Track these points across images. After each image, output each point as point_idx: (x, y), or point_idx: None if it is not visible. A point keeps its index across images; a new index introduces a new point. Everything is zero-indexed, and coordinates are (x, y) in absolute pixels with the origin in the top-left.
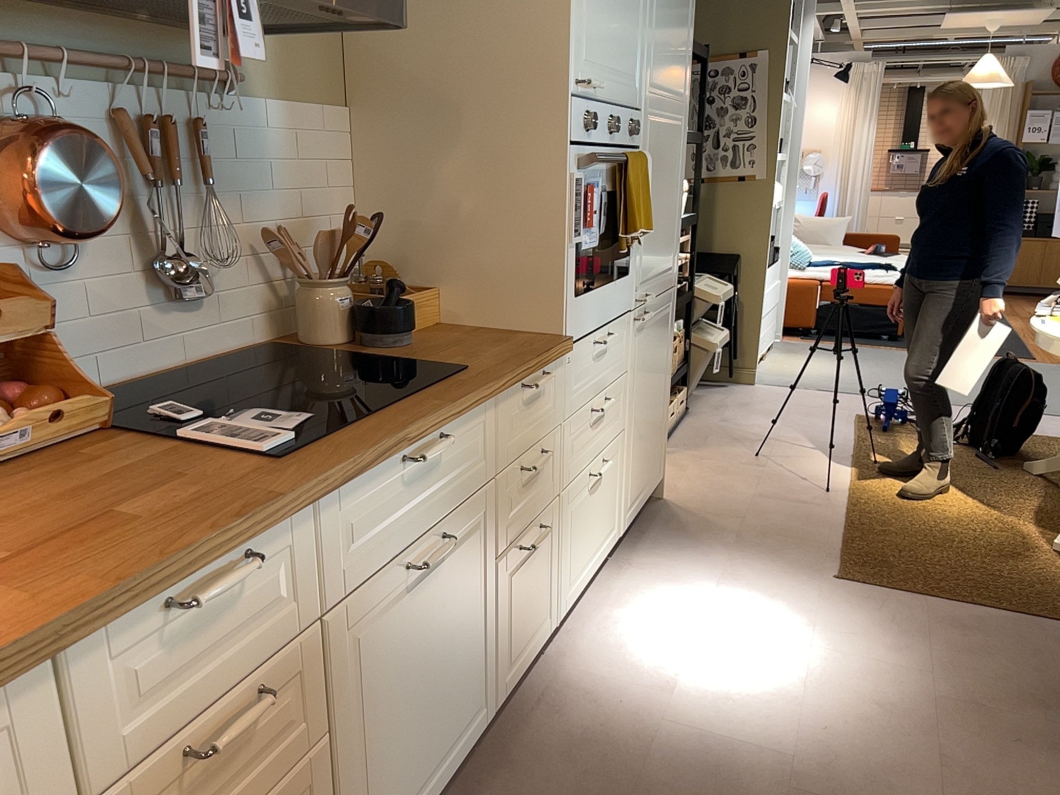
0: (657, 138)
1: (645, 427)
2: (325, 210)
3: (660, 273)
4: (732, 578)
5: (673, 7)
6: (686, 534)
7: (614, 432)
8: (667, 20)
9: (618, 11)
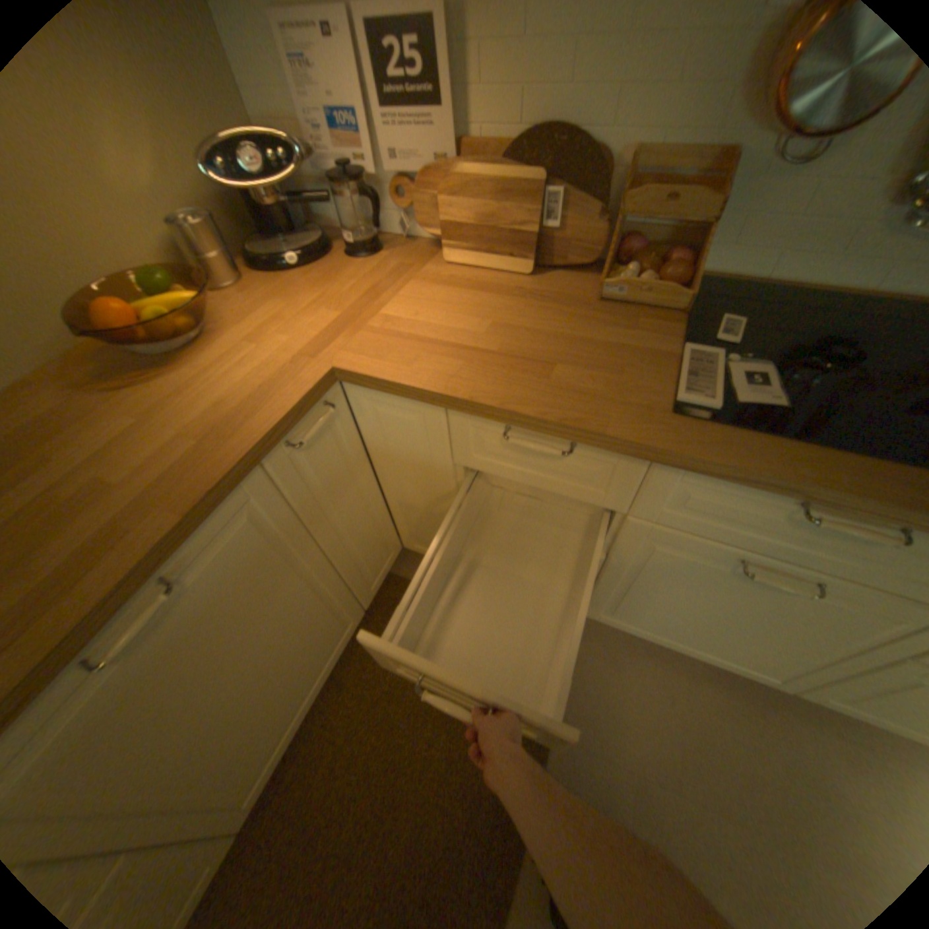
0: None
1: None
2: None
3: None
4: None
5: None
6: None
7: None
8: None
9: None
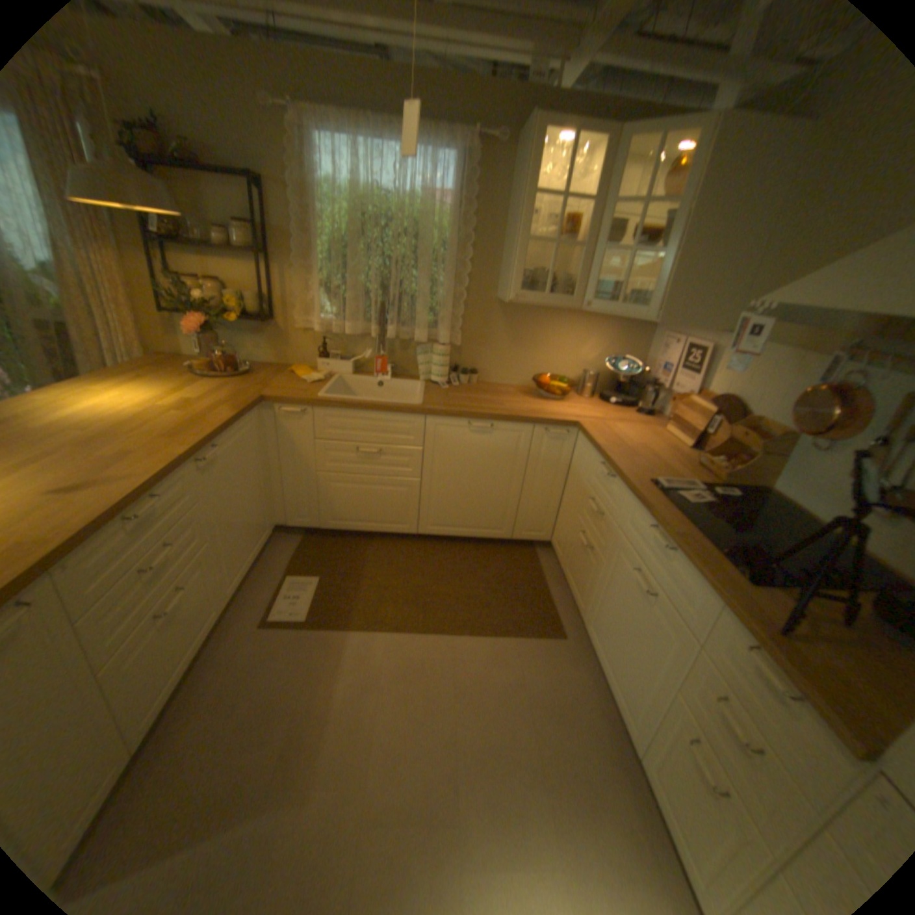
0: None
1: None
2: None
3: None
4: None
5: None
6: None
7: None
8: None
9: None
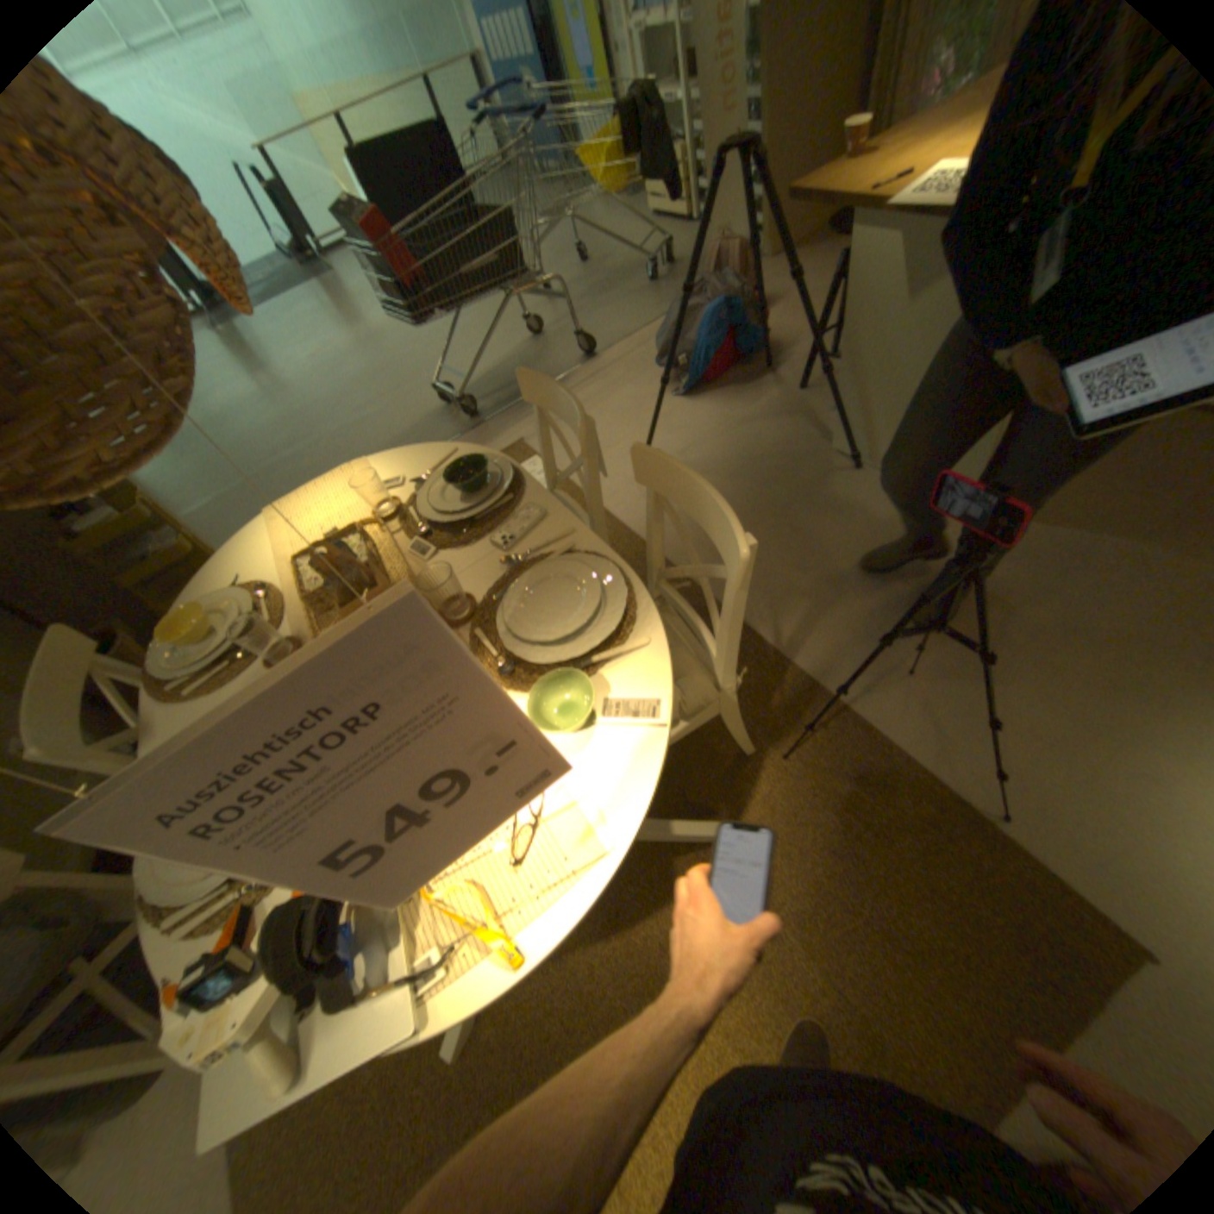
0: None
1: None
2: None
3: None
4: None
5: None
6: None
7: None
8: None
9: None
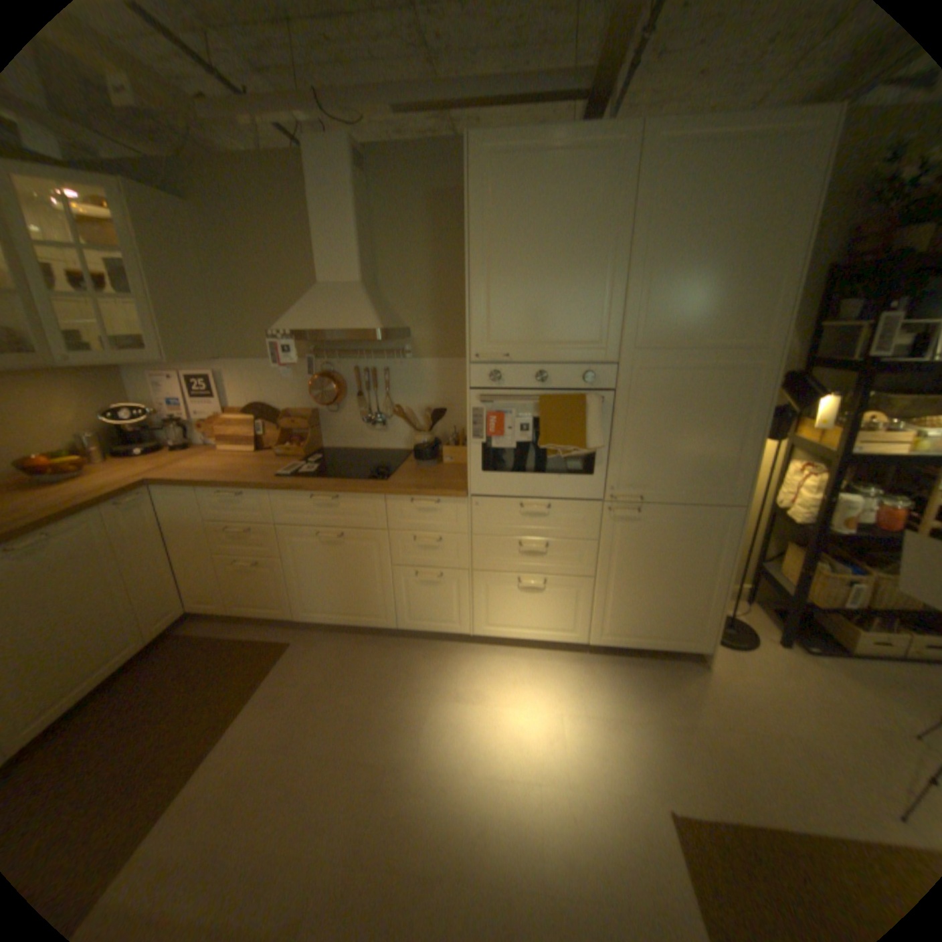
0: (660, 381)
1: (646, 594)
2: (457, 403)
3: (683, 487)
4: (613, 729)
5: (706, 269)
6: (660, 693)
7: (566, 571)
8: (685, 284)
9: (546, 302)
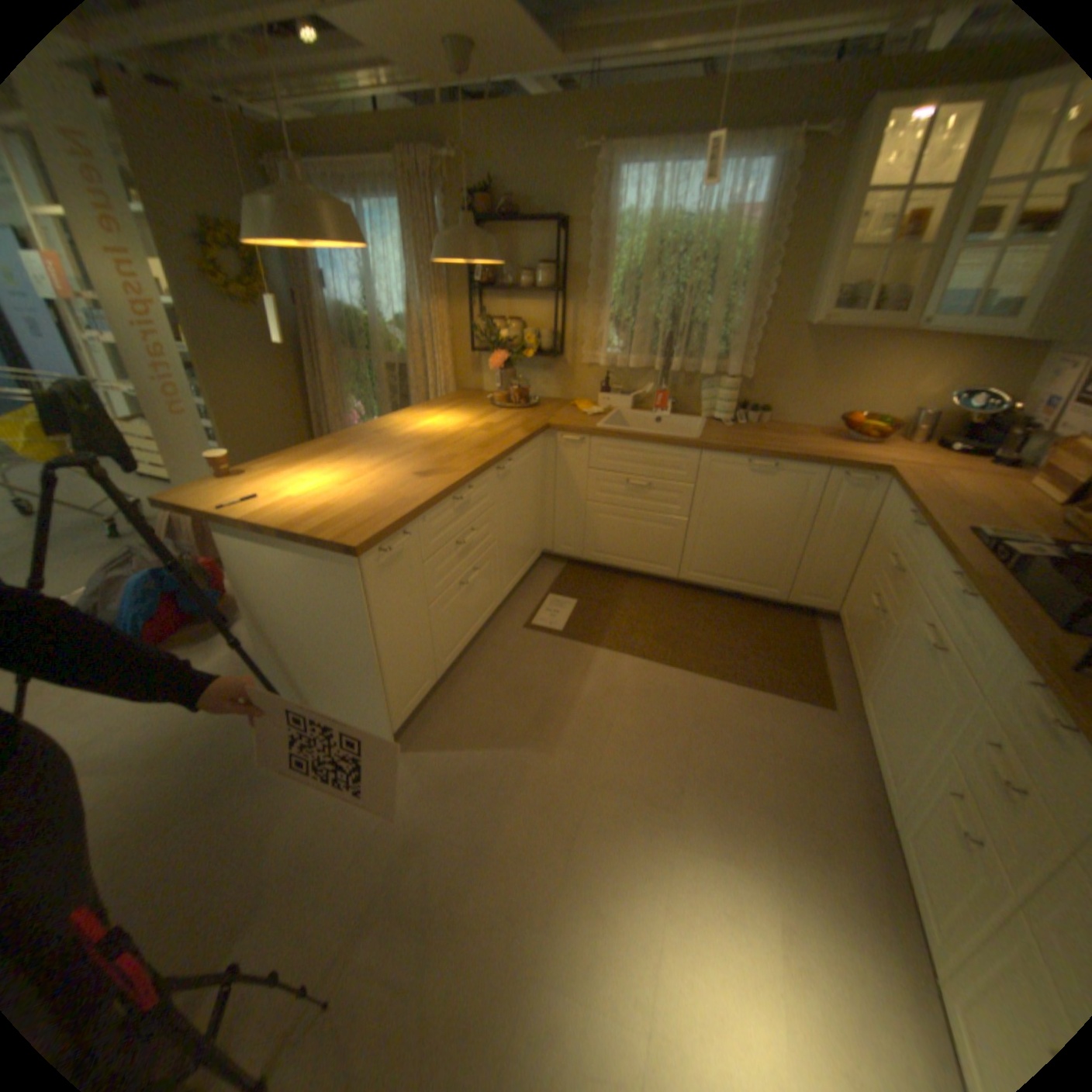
0: None
1: None
2: None
3: None
4: None
5: None
6: None
7: None
8: None
9: None
